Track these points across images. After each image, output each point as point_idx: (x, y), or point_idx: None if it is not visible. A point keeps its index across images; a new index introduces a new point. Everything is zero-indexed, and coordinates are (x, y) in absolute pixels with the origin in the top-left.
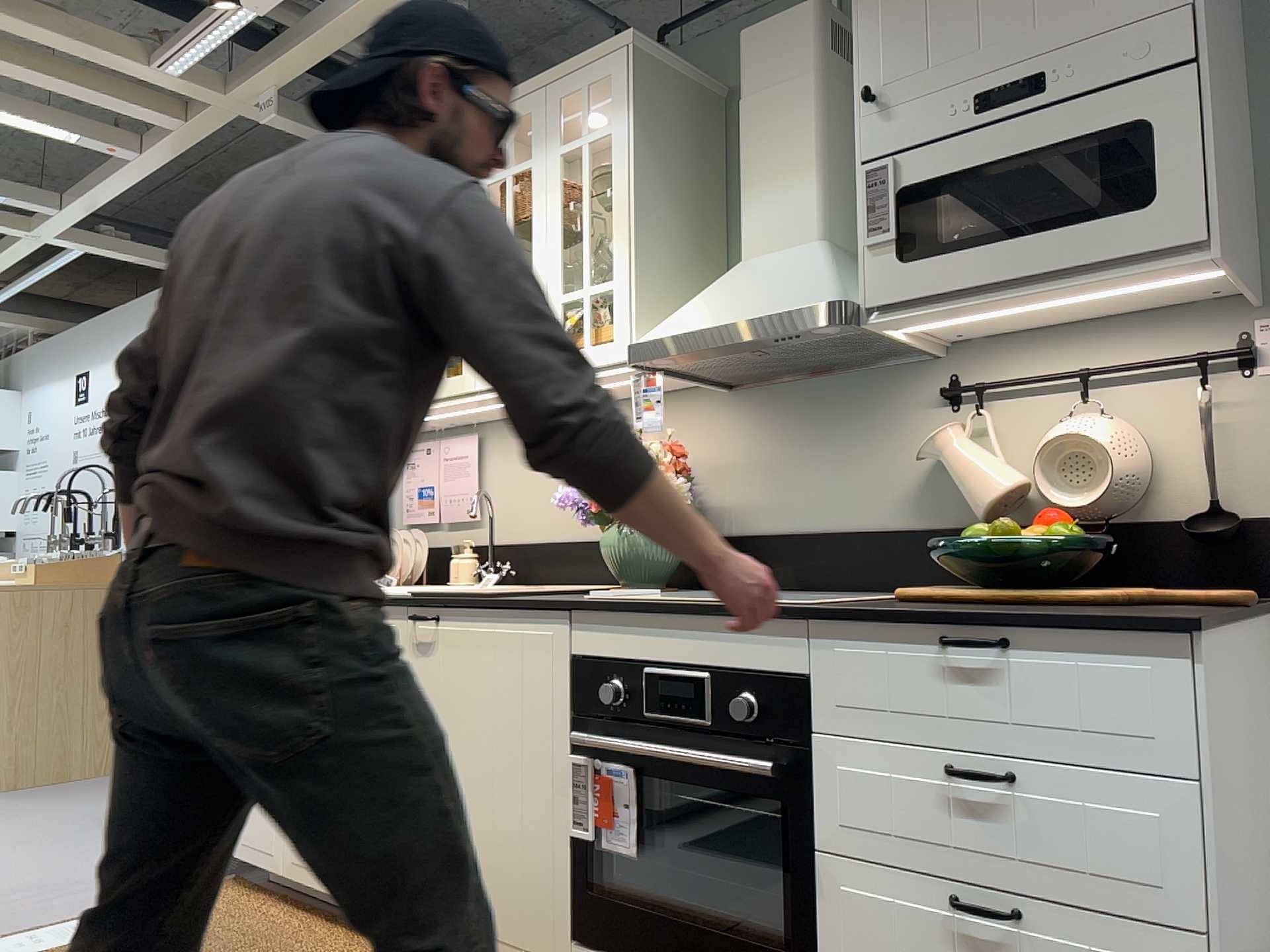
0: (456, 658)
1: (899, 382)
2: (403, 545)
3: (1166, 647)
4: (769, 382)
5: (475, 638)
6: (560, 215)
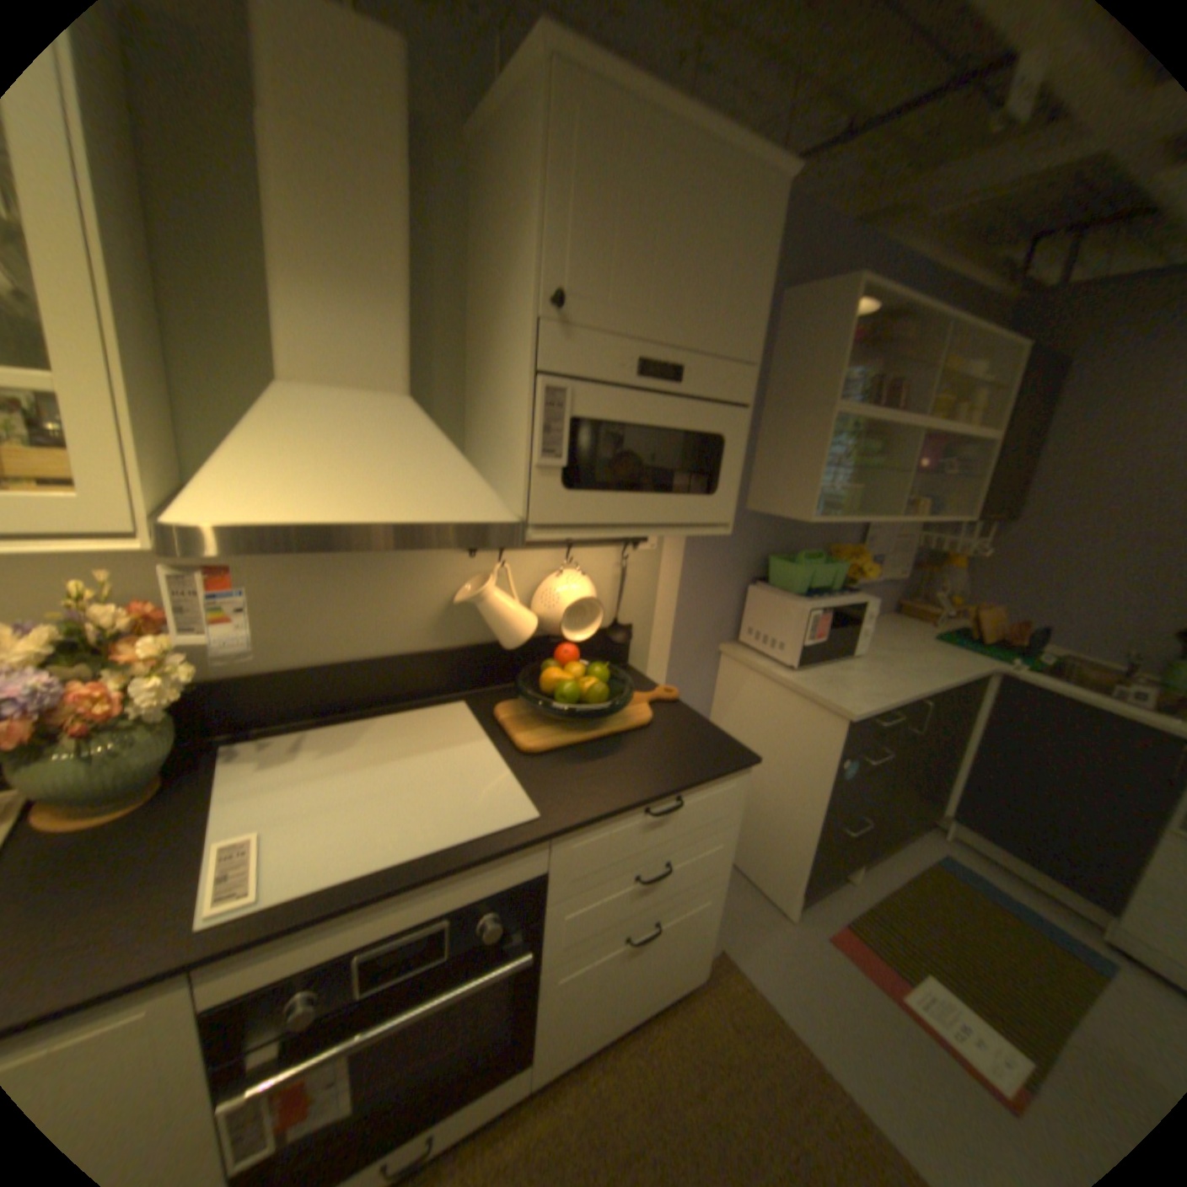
0: None
1: None
2: None
3: (743, 772)
4: None
5: None
6: None
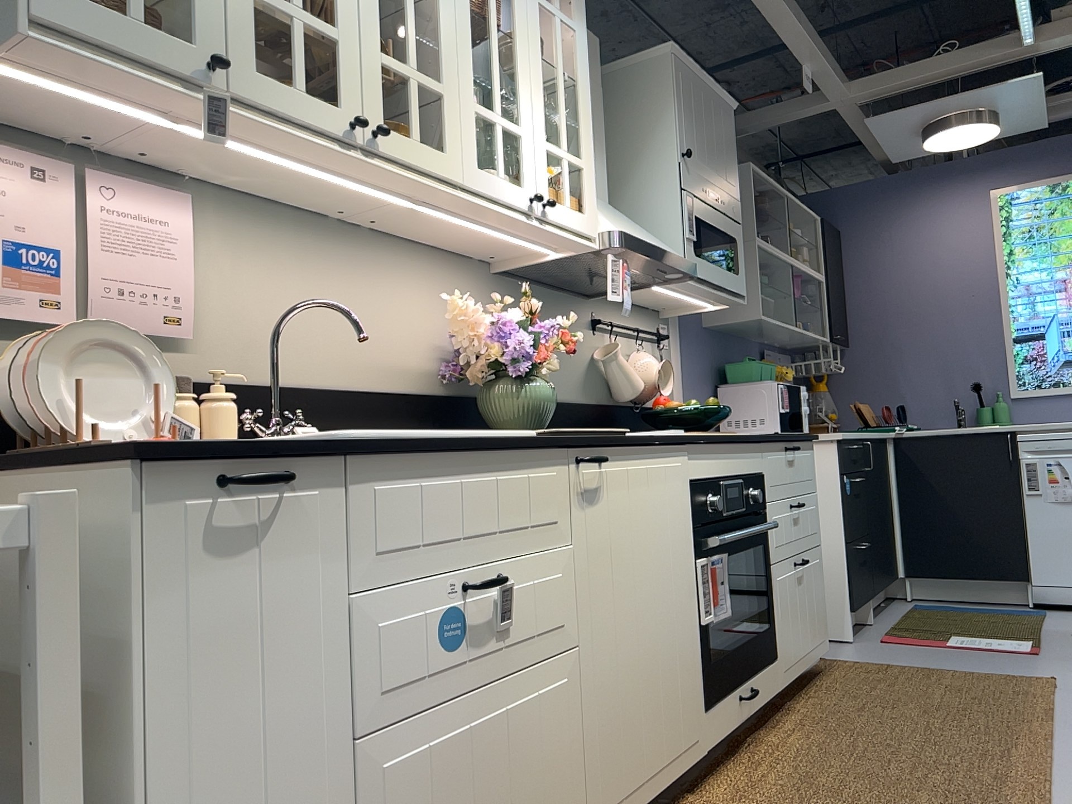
0: (622, 499)
1: (577, 307)
2: (149, 363)
3: (812, 445)
4: (523, 278)
5: (635, 476)
6: (542, 62)
